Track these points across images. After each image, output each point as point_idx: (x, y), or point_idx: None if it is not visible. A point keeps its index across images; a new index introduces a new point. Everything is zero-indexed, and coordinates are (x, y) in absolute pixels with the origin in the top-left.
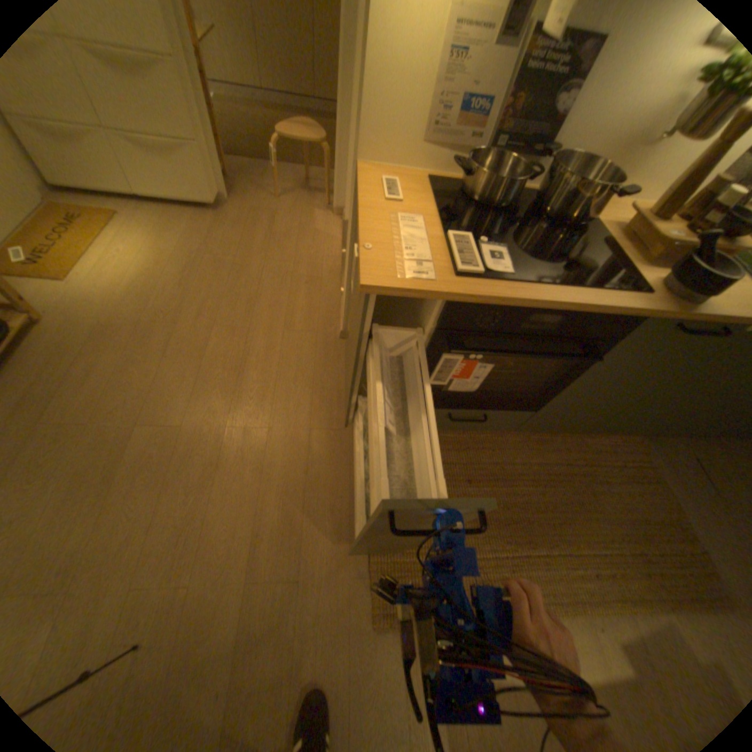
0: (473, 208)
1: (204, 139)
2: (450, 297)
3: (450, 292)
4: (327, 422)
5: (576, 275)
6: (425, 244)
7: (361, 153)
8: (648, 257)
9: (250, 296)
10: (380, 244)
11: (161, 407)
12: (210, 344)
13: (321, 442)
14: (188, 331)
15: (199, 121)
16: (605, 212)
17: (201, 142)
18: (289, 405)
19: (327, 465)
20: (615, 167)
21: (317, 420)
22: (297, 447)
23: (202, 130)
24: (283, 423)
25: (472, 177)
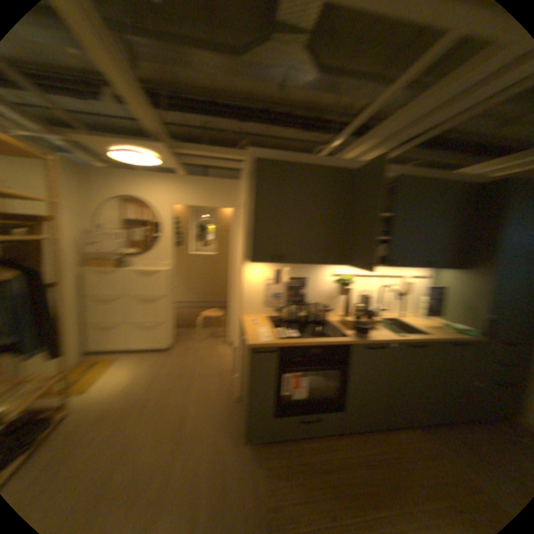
0: (285, 322)
1: (173, 320)
2: (279, 345)
3: (279, 344)
4: (236, 448)
5: (322, 335)
6: (269, 332)
7: (244, 312)
8: (349, 328)
9: (189, 387)
10: (254, 334)
11: (137, 451)
12: (167, 414)
13: (233, 460)
14: (155, 408)
15: (173, 314)
16: (334, 318)
17: (172, 322)
18: (213, 441)
19: (238, 474)
20: (328, 305)
21: (229, 447)
22: (219, 465)
23: (173, 317)
24: (209, 452)
25: (283, 314)
